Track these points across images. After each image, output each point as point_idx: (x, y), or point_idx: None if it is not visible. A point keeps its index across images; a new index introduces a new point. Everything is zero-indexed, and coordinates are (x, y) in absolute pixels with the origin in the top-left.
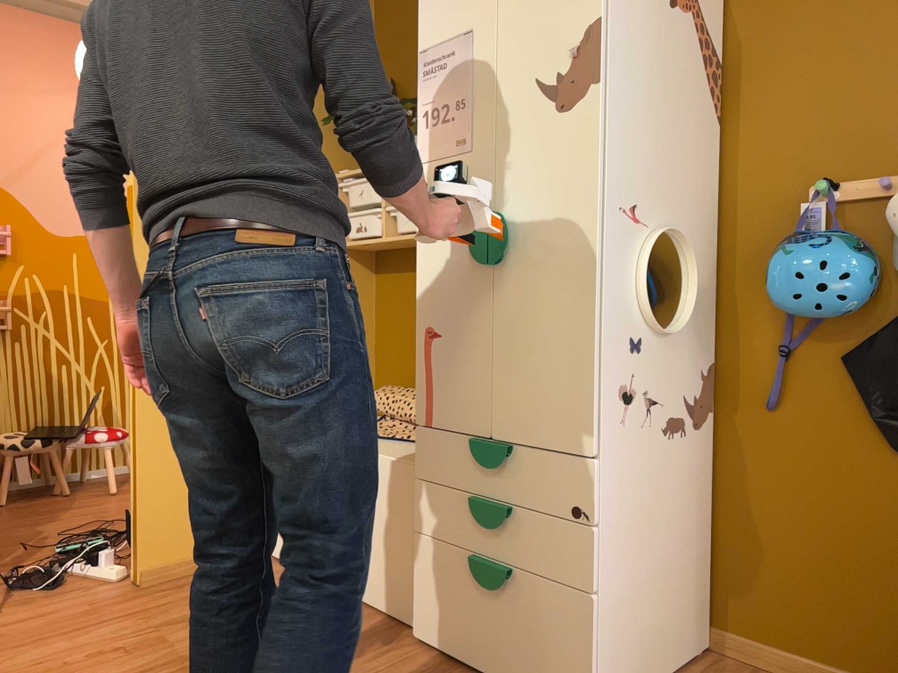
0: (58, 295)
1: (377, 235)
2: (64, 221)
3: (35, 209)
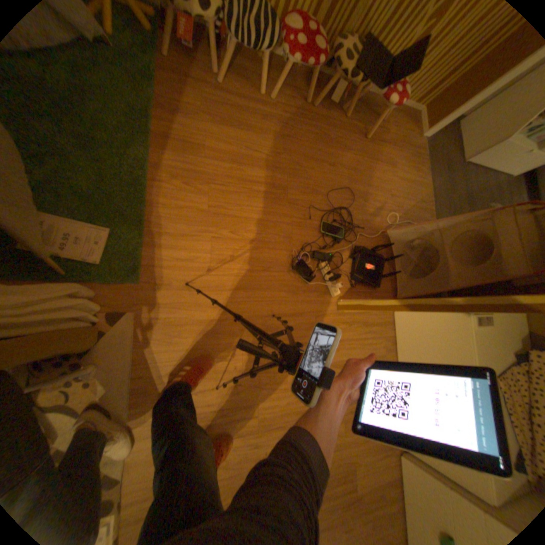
0: None
1: None
2: None
3: None
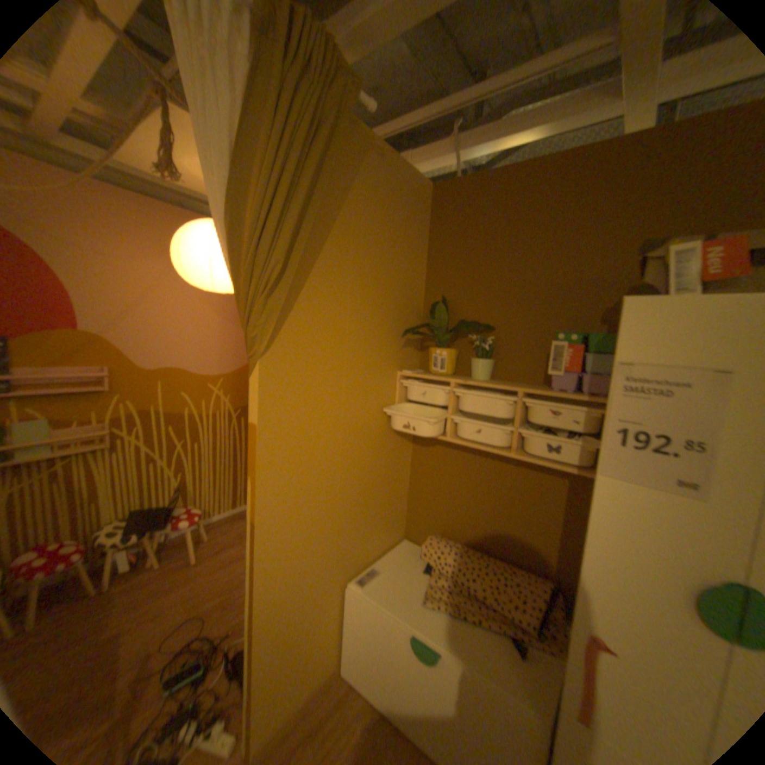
0: (145, 413)
1: (439, 432)
2: (149, 358)
3: (125, 350)
